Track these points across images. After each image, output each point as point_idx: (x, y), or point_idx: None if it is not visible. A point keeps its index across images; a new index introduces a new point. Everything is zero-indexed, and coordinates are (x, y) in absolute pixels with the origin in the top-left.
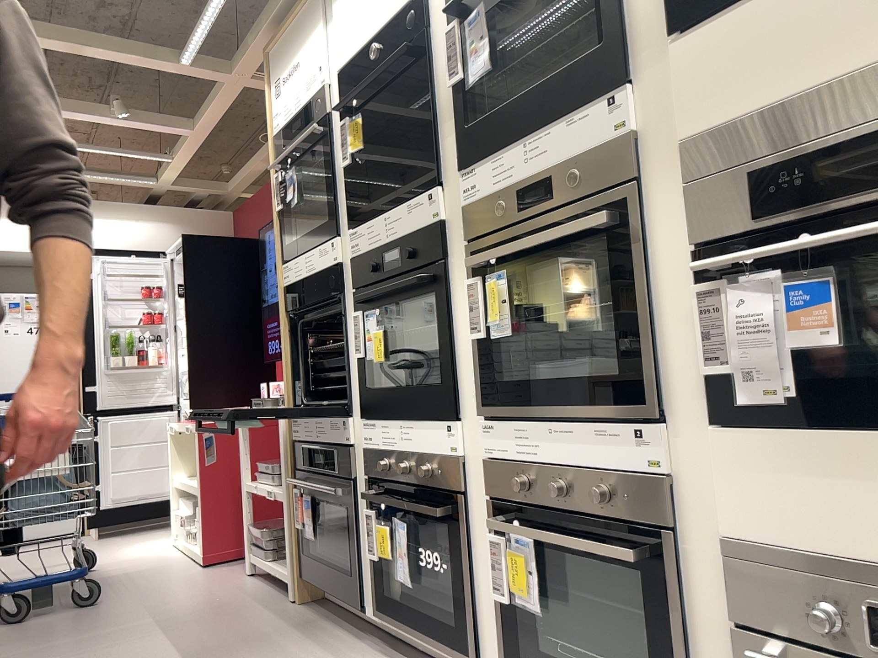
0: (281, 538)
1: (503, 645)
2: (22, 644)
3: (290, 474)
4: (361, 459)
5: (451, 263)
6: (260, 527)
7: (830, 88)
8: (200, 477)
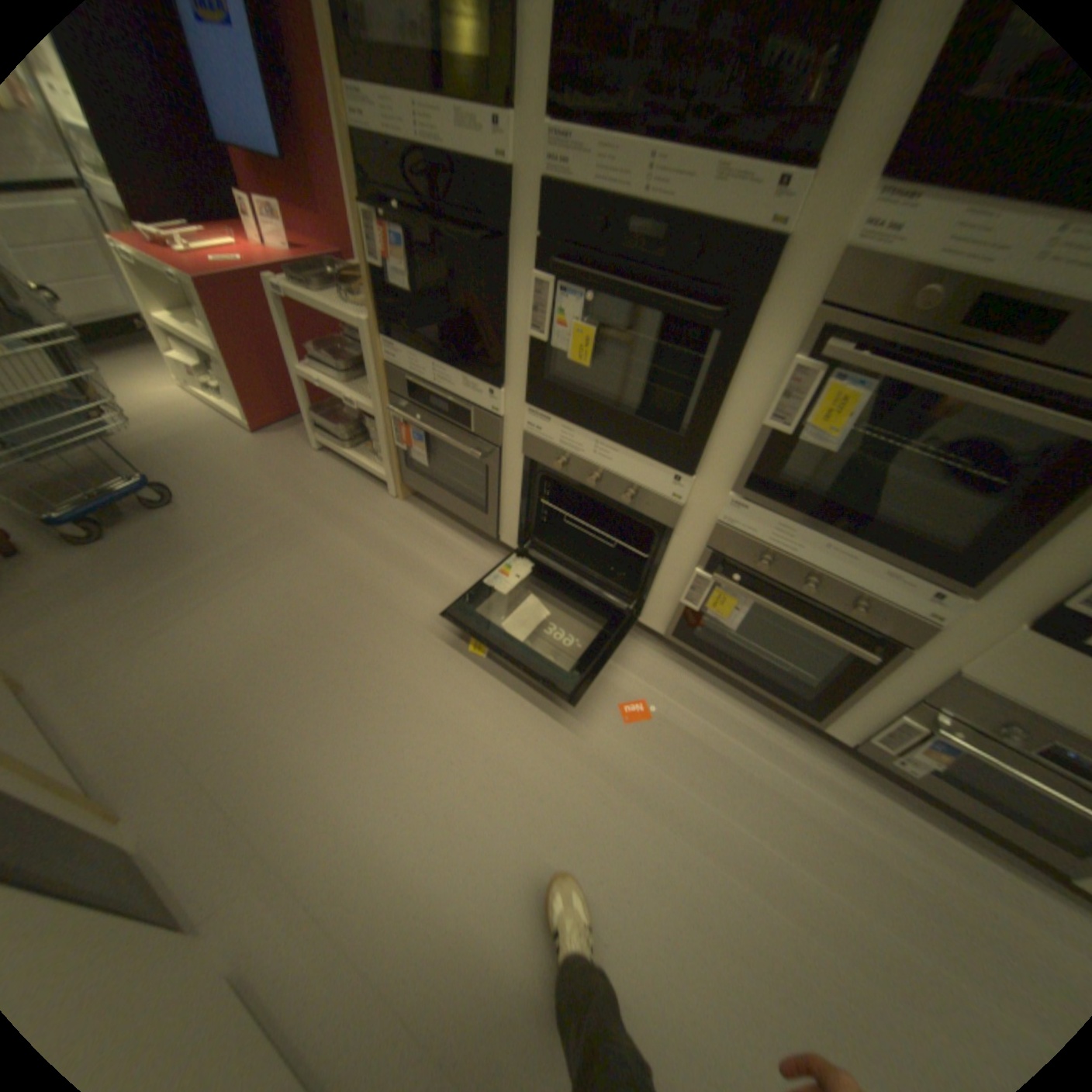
0: (360, 436)
1: (671, 618)
2: (136, 580)
3: (385, 398)
4: (514, 435)
5: (769, 311)
6: (318, 410)
7: None
8: (206, 337)
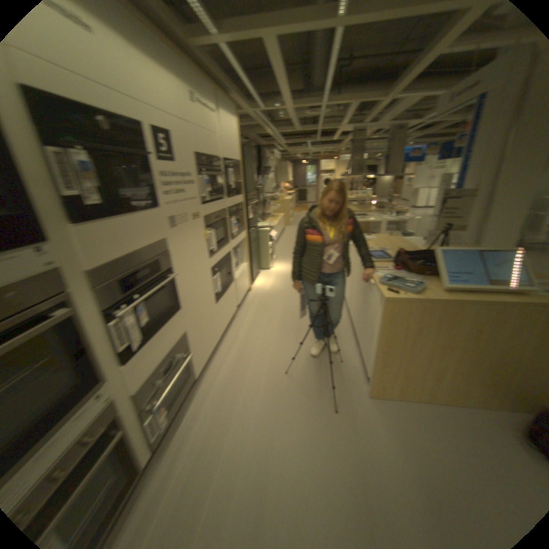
0: None
1: None
2: None
3: None
4: None
5: None
6: None
7: (129, 254)
8: None
